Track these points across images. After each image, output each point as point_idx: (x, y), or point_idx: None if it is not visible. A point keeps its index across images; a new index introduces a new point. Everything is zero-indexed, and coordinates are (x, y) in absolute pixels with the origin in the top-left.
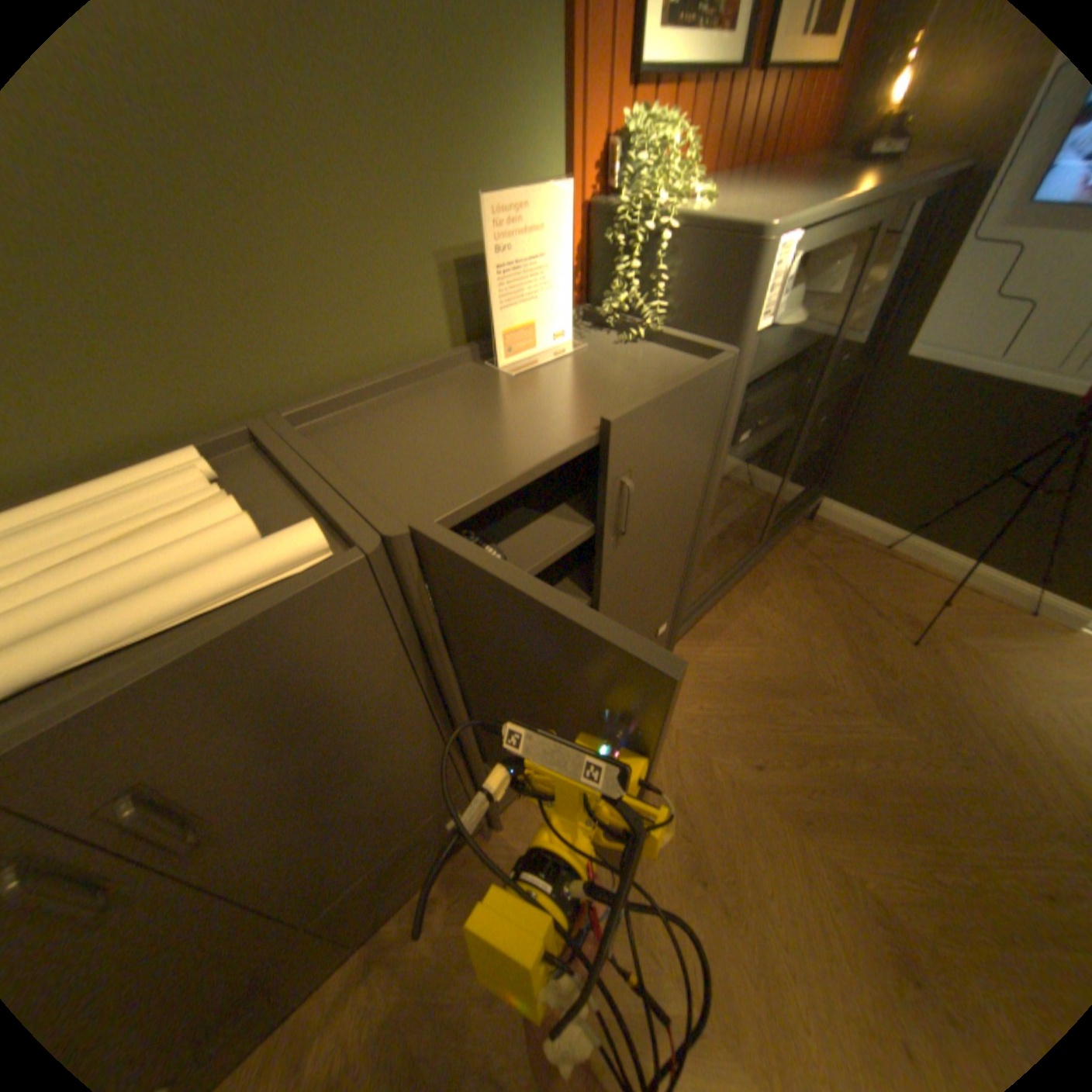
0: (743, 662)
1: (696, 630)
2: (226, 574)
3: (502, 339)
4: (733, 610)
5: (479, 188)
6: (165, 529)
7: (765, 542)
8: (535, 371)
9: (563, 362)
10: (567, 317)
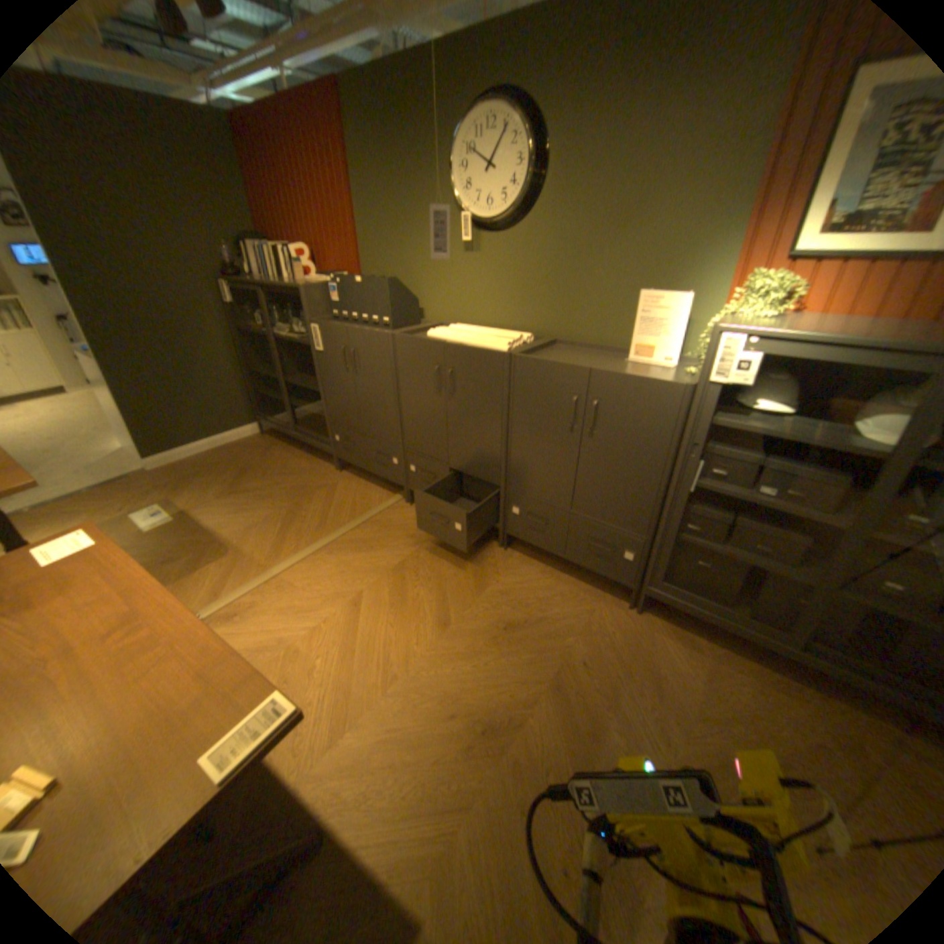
0: (675, 666)
1: (686, 634)
2: (492, 345)
3: (635, 347)
4: (730, 663)
5: (658, 289)
6: (501, 339)
7: (812, 653)
8: (644, 367)
9: (660, 370)
10: (677, 353)
